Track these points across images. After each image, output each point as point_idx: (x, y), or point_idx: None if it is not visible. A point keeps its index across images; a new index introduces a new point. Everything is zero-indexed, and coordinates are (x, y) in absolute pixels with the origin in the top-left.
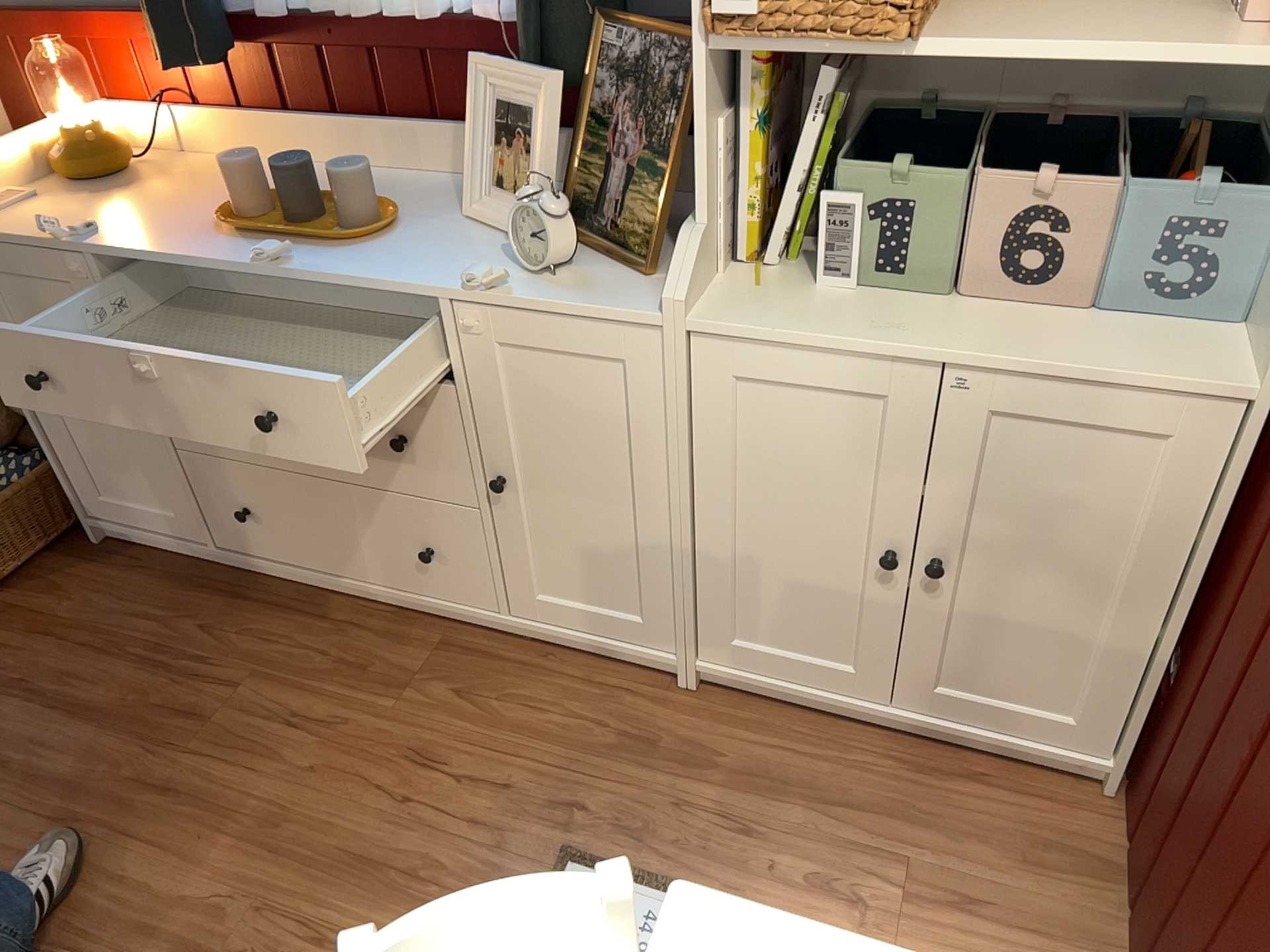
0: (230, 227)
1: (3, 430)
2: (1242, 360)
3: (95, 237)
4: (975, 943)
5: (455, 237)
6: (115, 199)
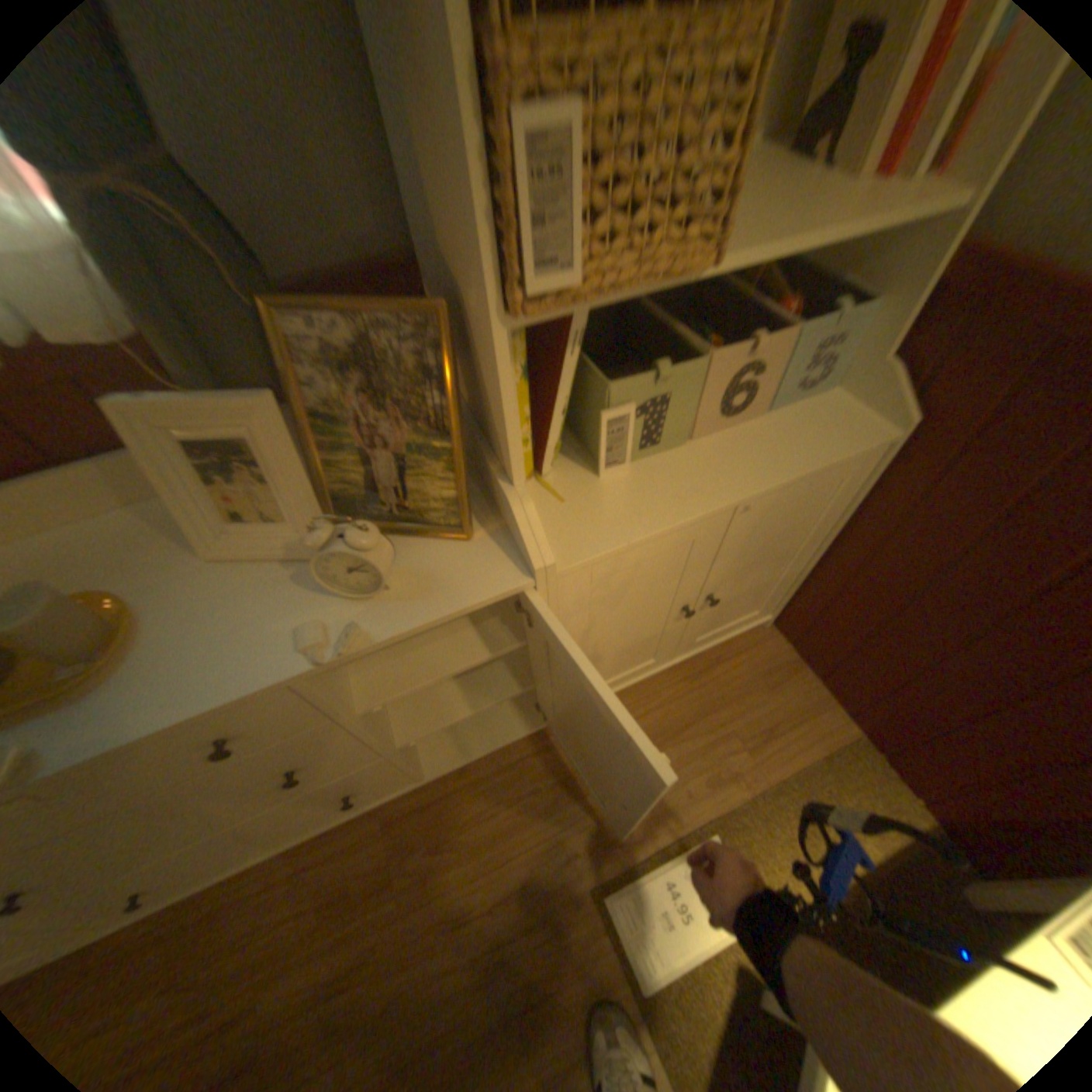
0: None
1: None
2: (883, 411)
3: None
4: (797, 754)
5: (211, 589)
6: None
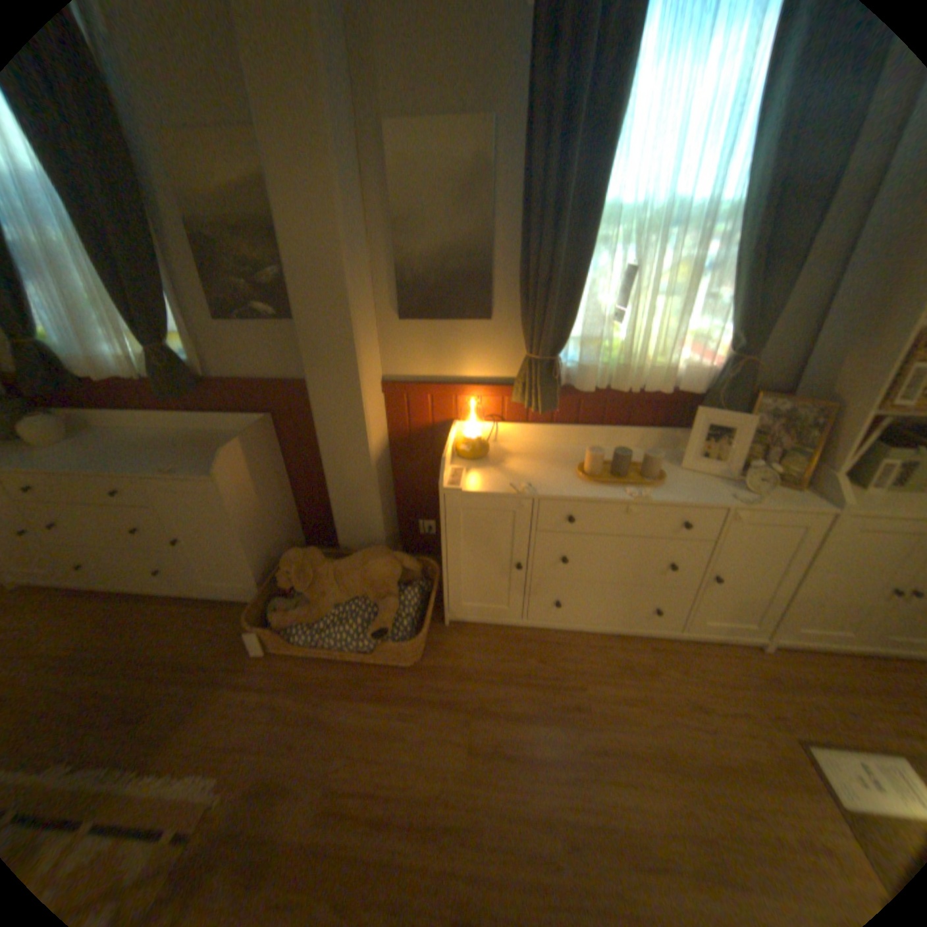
0: (593, 479)
1: (397, 578)
2: None
3: (530, 488)
4: None
5: (687, 476)
6: (495, 466)
